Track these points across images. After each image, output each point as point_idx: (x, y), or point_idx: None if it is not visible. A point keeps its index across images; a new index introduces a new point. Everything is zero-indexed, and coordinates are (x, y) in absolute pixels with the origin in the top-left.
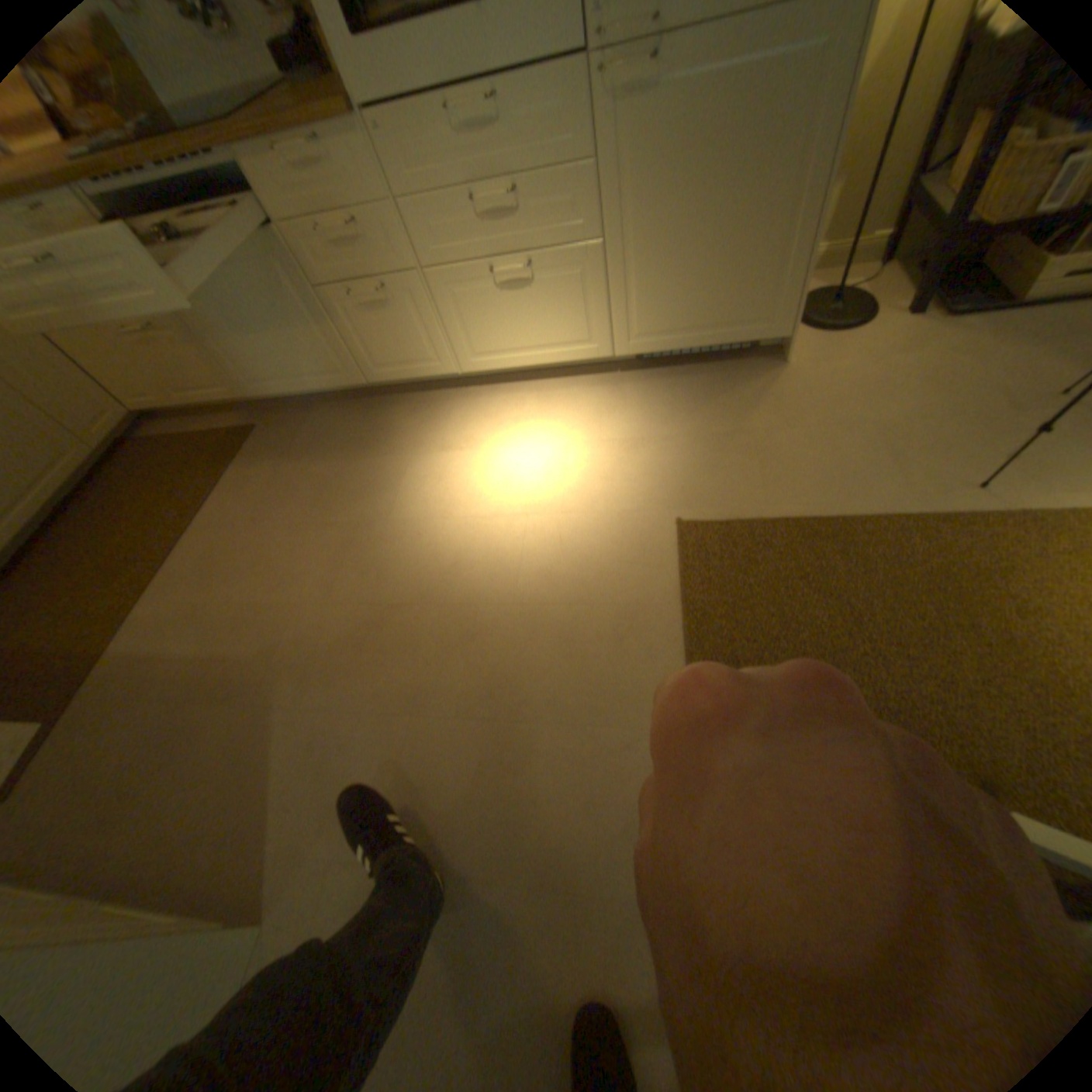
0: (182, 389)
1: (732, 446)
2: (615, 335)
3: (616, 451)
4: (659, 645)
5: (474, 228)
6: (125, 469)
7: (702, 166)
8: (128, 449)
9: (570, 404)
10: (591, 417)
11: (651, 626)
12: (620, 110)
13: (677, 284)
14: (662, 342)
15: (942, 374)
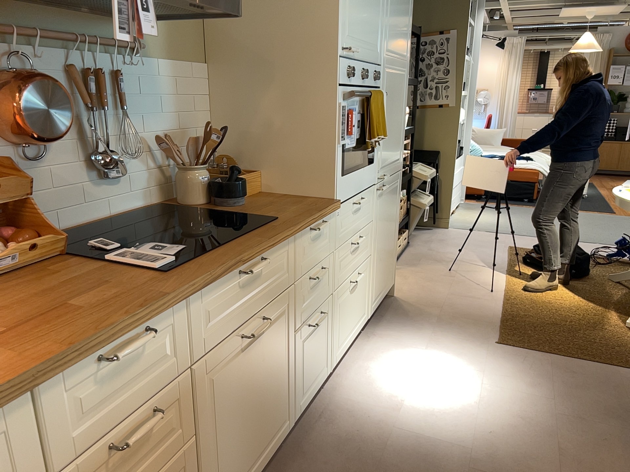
0: None
1: (448, 320)
2: (370, 305)
3: (435, 347)
4: (572, 364)
5: (350, 261)
6: None
7: (386, 220)
8: None
9: (382, 351)
10: (399, 348)
11: (562, 364)
12: (378, 203)
13: (381, 270)
14: (377, 302)
15: (426, 278)
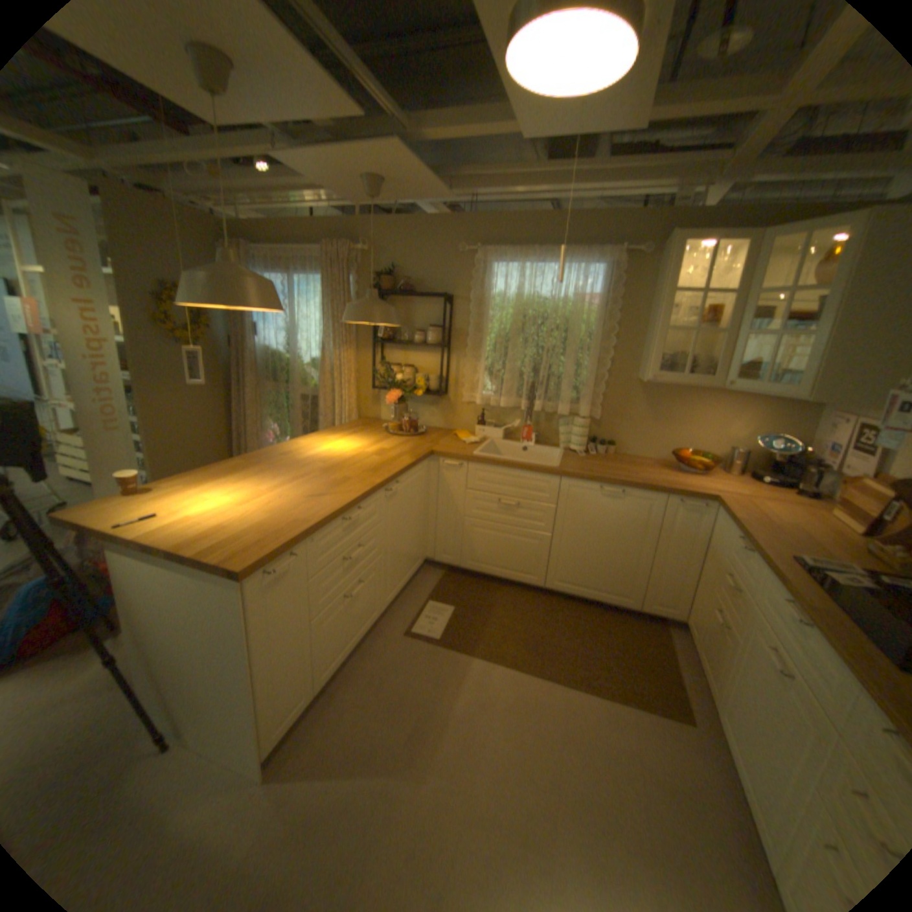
0: (707, 659)
1: None
2: None
3: None
4: None
5: None
6: (633, 632)
7: None
8: (656, 629)
9: None
10: None
11: None
12: None
13: None
14: None
15: None
